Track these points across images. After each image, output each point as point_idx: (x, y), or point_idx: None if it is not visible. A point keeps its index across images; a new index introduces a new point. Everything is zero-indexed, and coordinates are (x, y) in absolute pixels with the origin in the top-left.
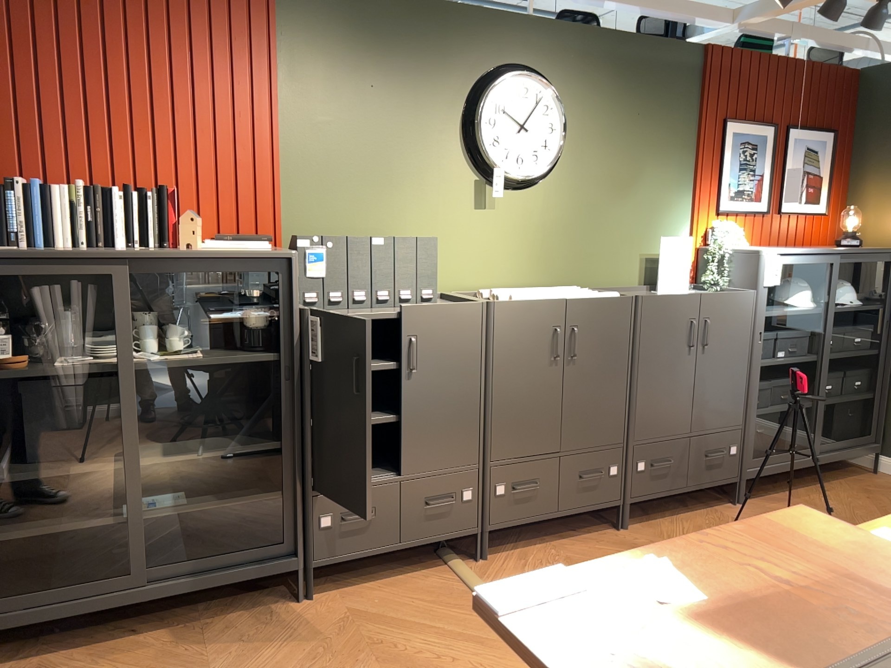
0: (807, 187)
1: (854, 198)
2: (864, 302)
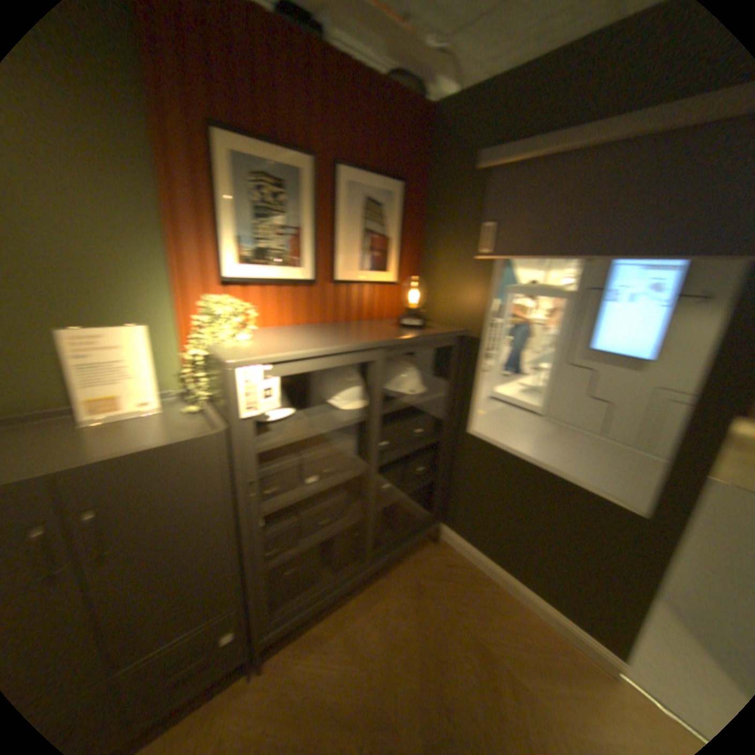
0: (369, 248)
1: (426, 263)
2: (430, 381)
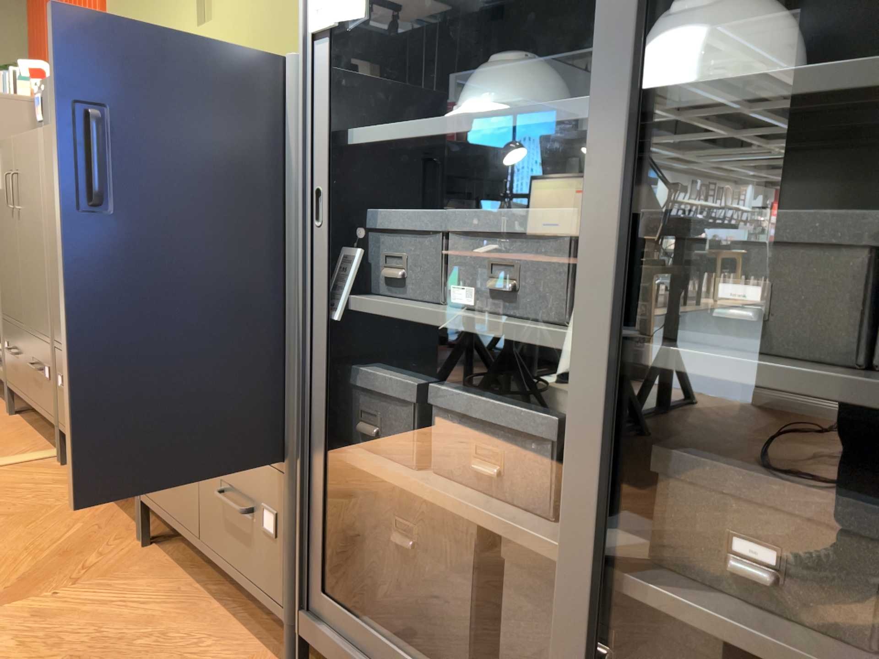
0: None
1: None
2: None
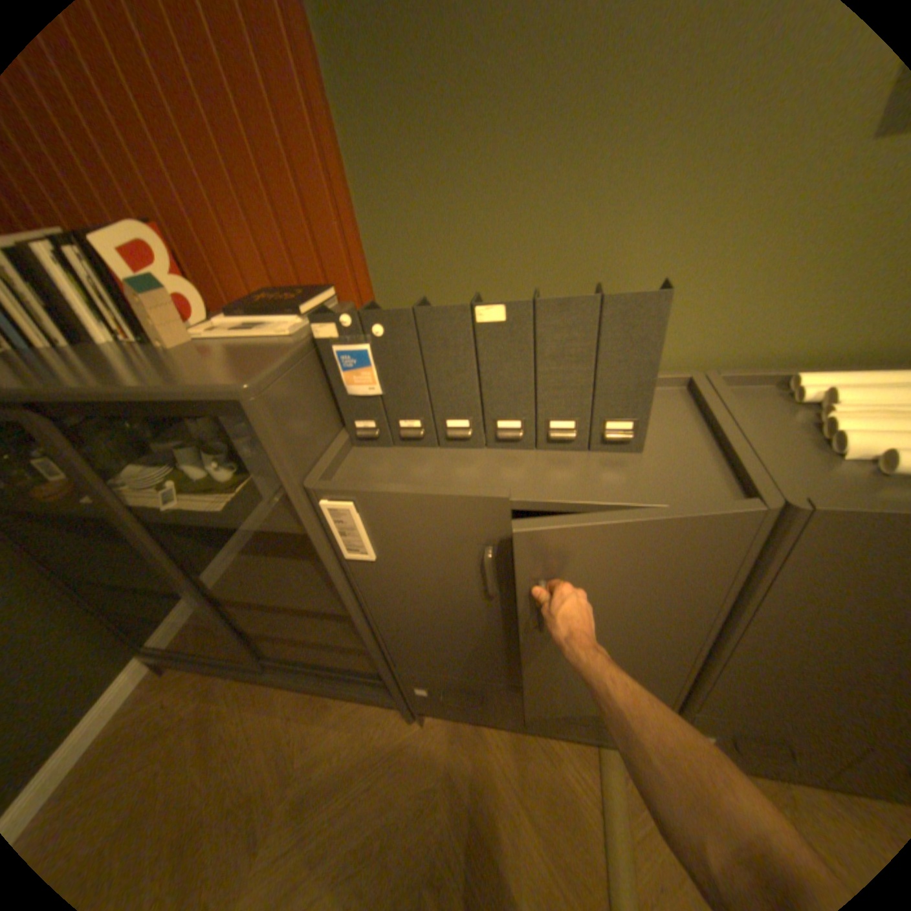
0: None
1: None
2: None
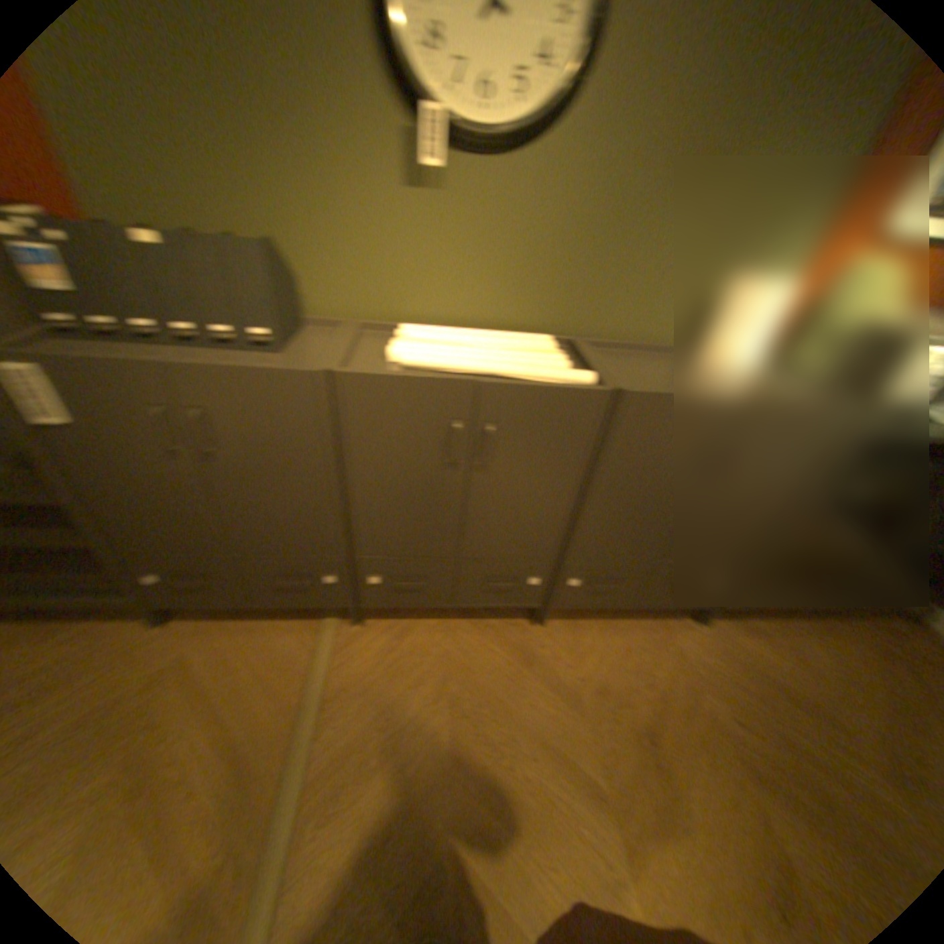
0: None
1: None
2: None
